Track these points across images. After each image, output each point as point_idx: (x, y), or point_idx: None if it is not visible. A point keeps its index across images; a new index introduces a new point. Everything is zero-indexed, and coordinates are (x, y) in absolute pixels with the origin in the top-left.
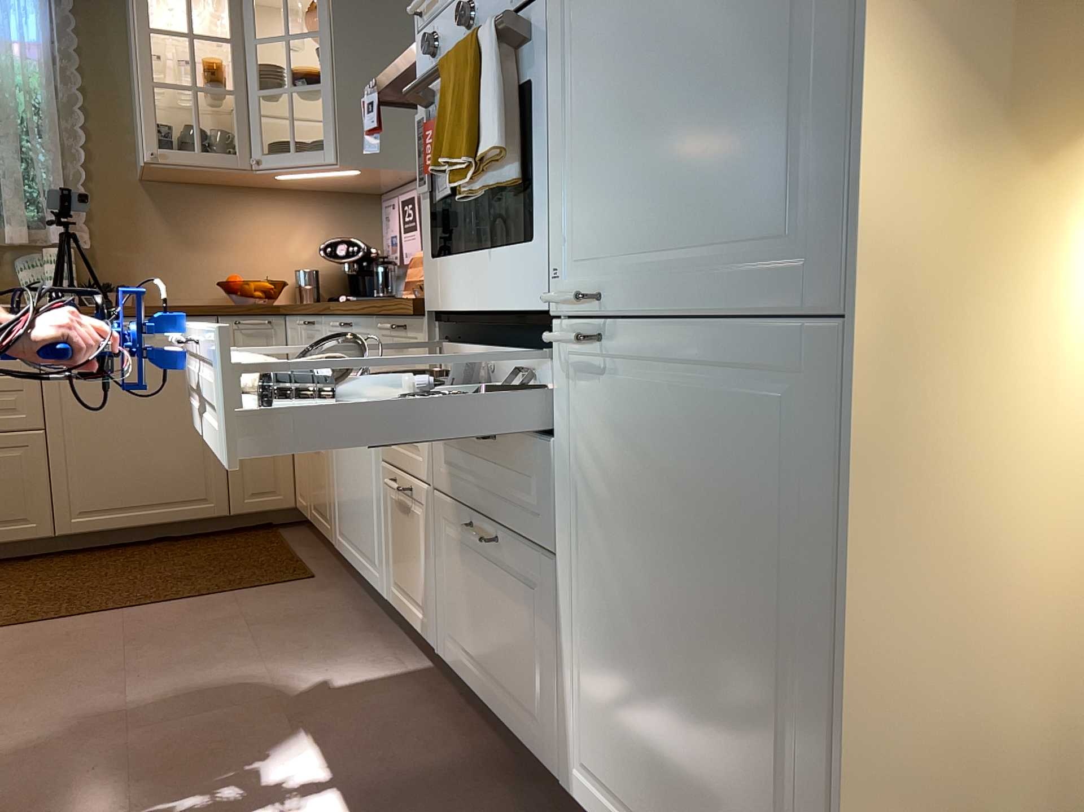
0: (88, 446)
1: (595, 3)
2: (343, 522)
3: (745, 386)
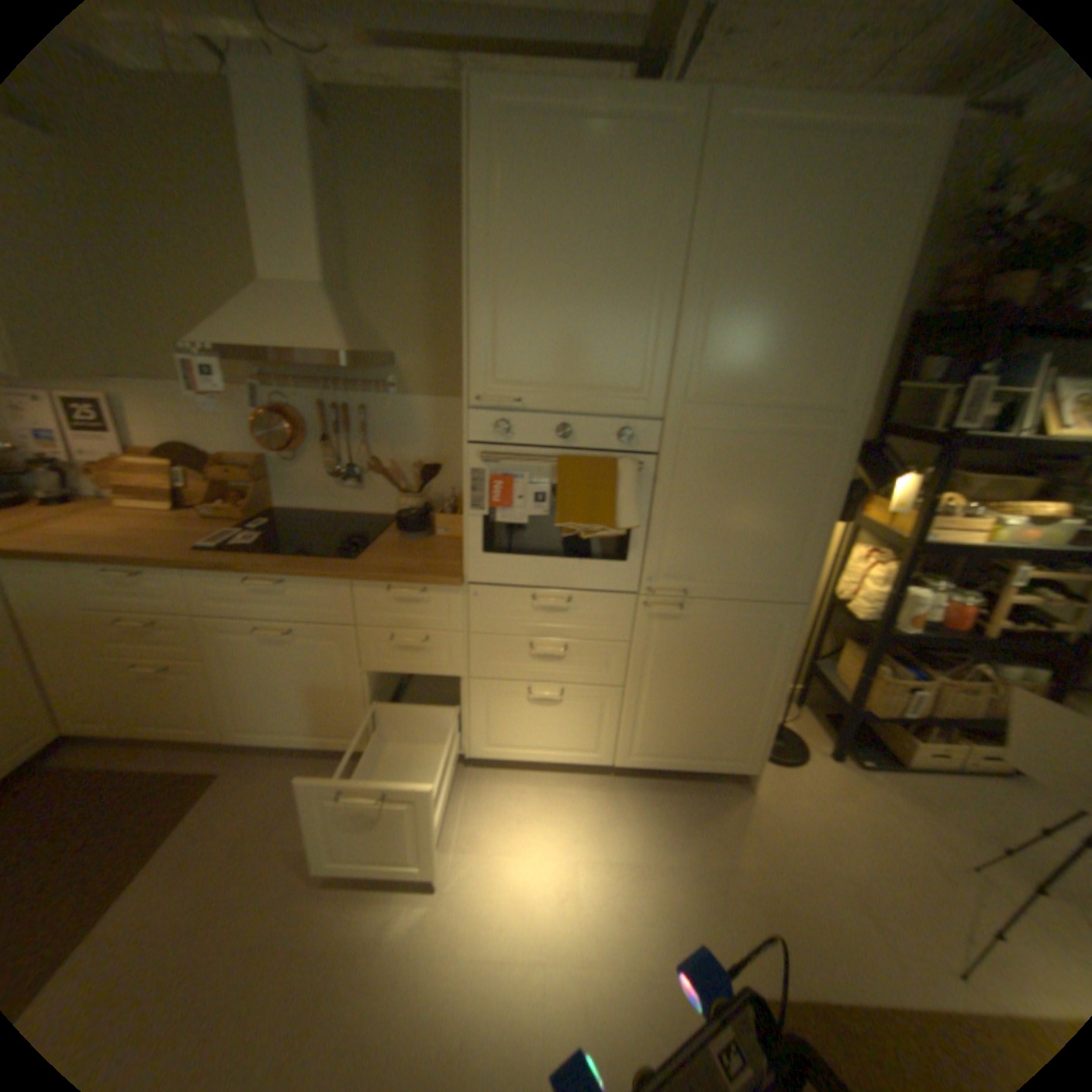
0: None
1: (693, 476)
2: (254, 721)
3: (755, 619)
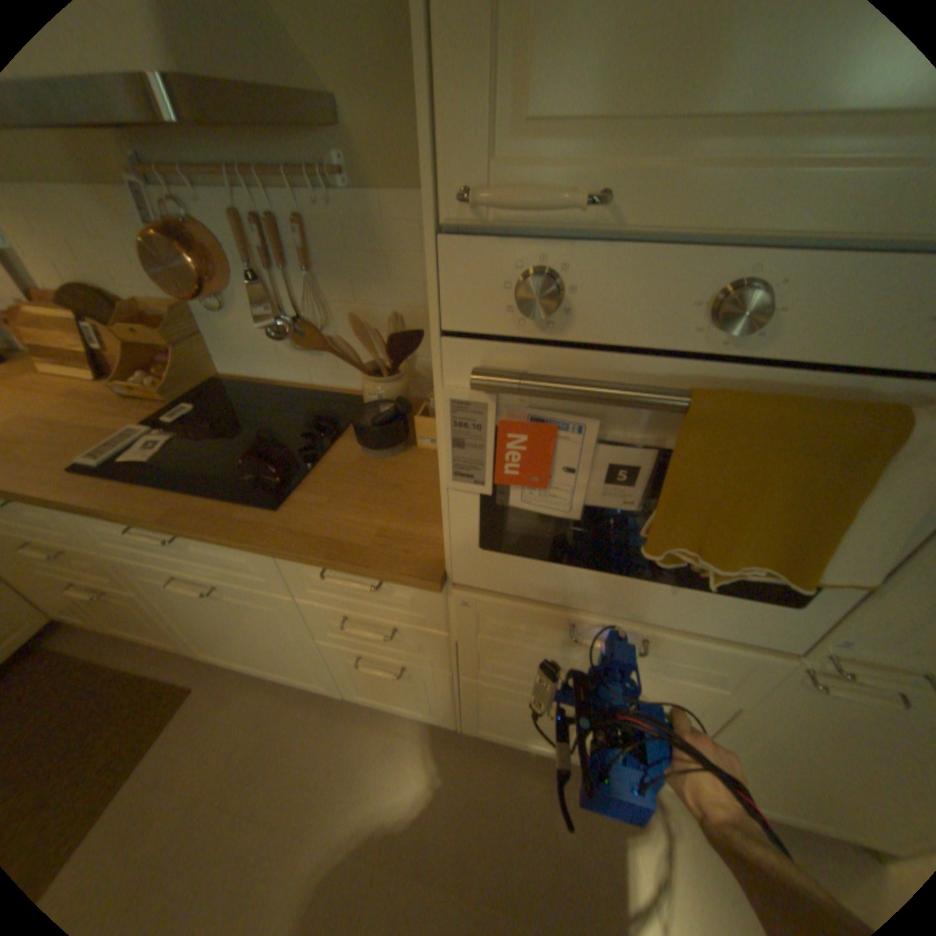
0: None
1: None
2: (211, 651)
3: None
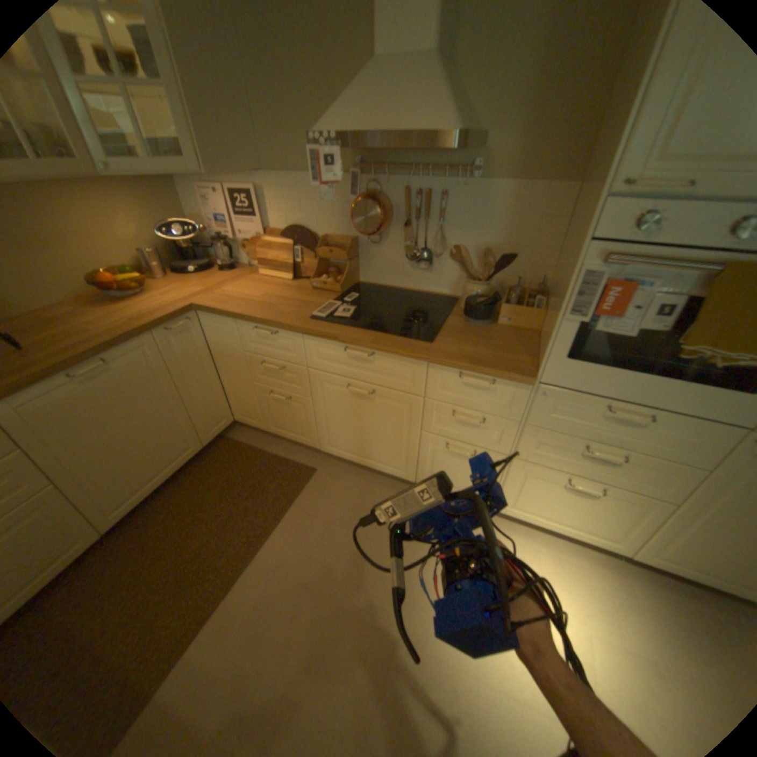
0: (96, 471)
1: None
2: (339, 443)
3: None
